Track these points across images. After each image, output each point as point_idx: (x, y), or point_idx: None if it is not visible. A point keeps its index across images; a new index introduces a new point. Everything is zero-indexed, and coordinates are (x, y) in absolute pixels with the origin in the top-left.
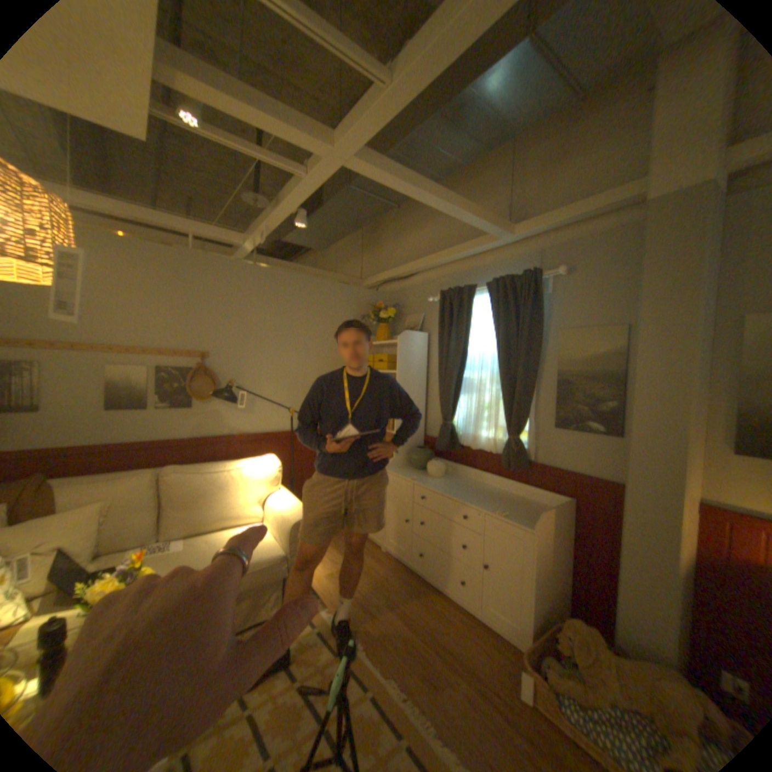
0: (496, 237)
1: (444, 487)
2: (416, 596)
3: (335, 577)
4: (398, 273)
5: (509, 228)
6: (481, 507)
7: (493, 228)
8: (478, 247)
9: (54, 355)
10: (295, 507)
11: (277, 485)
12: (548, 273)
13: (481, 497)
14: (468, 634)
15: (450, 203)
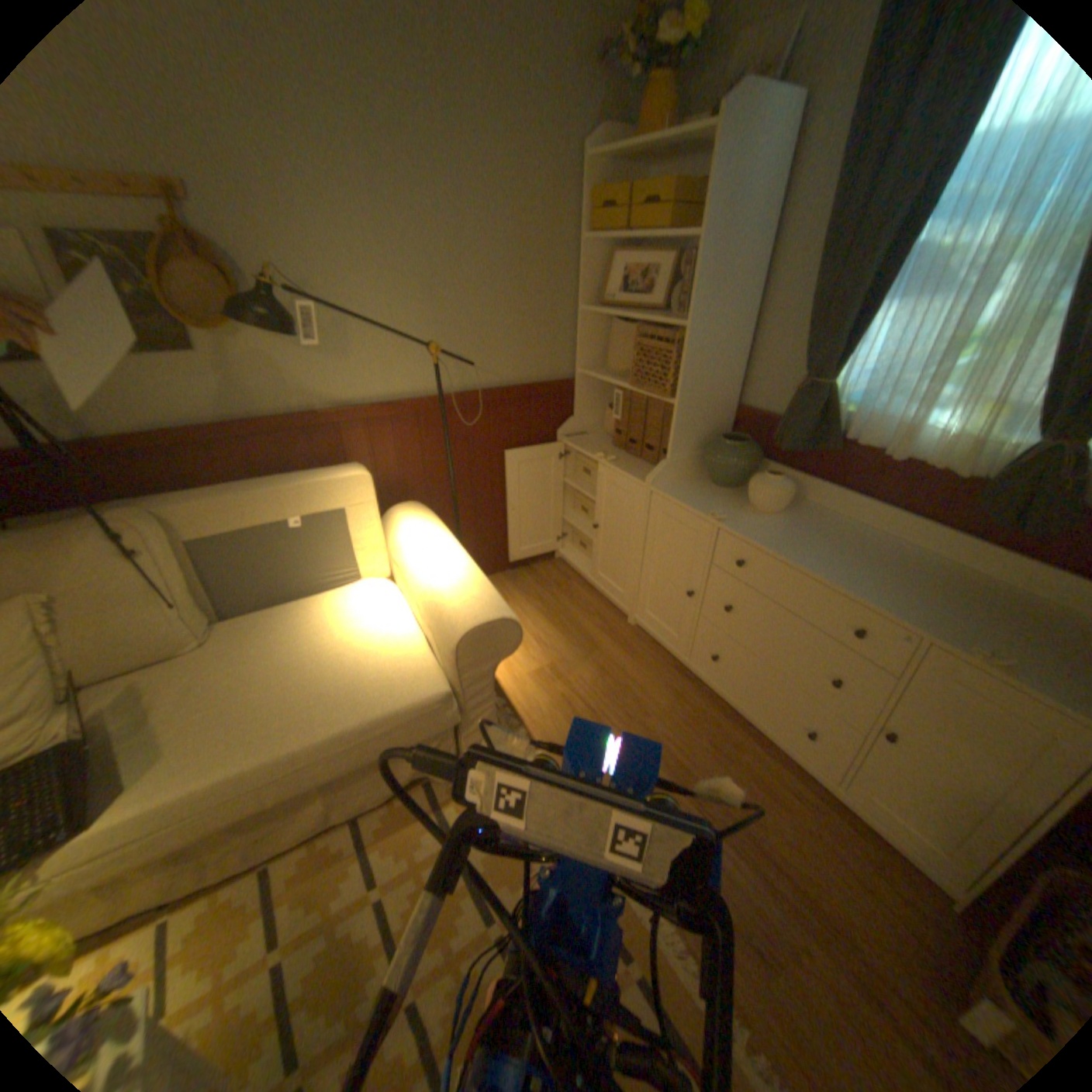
0: None
1: (797, 543)
2: (702, 726)
3: (548, 674)
4: None
5: None
6: (918, 622)
7: None
8: None
9: None
10: (463, 581)
11: (424, 523)
12: None
13: (904, 583)
14: (814, 825)
15: None
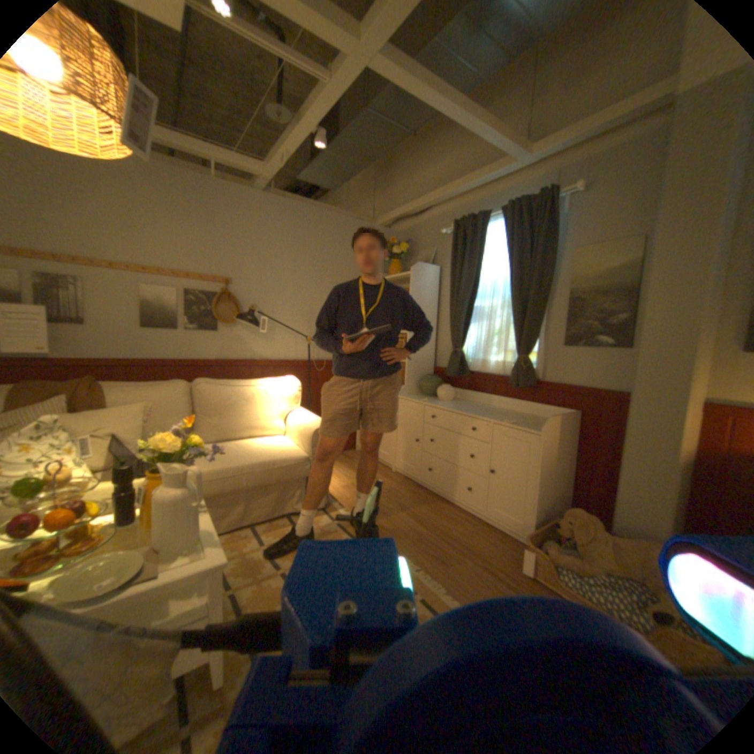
0: (515, 157)
1: (453, 406)
2: (425, 503)
3: (350, 487)
4: (411, 207)
5: (528, 146)
6: (489, 418)
7: (513, 144)
8: (495, 171)
9: (94, 270)
10: (315, 418)
11: (297, 403)
12: (566, 189)
13: (490, 413)
14: (473, 530)
15: (471, 112)
